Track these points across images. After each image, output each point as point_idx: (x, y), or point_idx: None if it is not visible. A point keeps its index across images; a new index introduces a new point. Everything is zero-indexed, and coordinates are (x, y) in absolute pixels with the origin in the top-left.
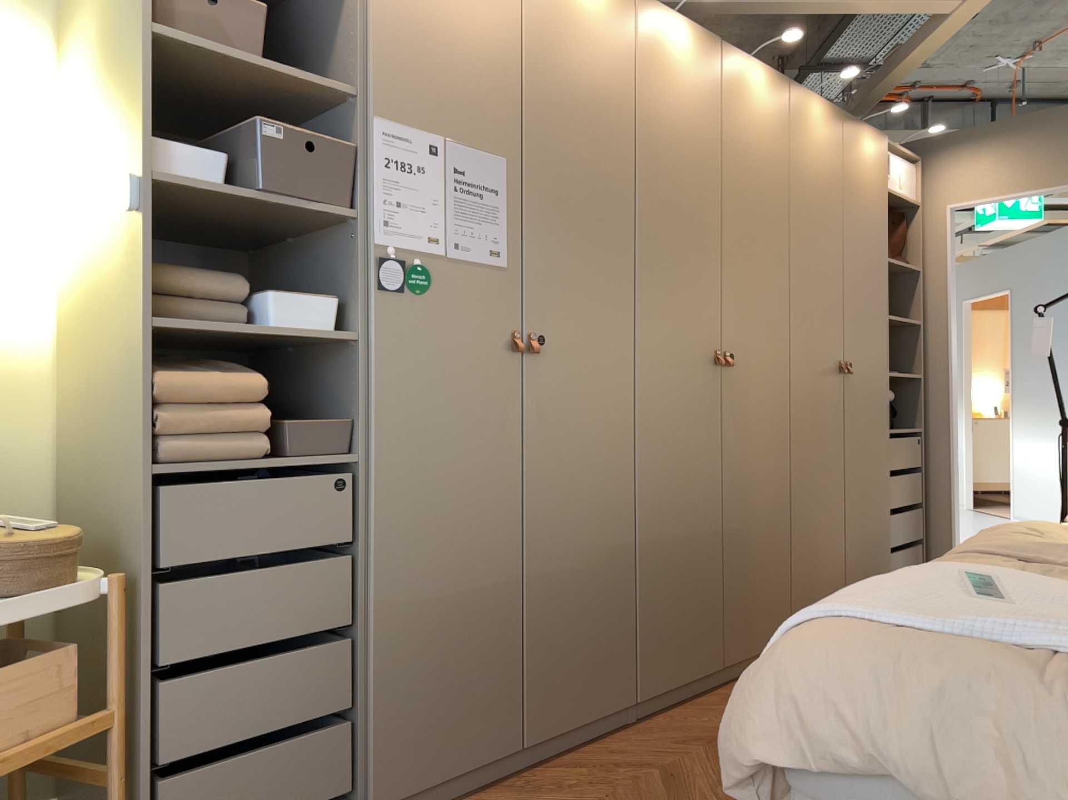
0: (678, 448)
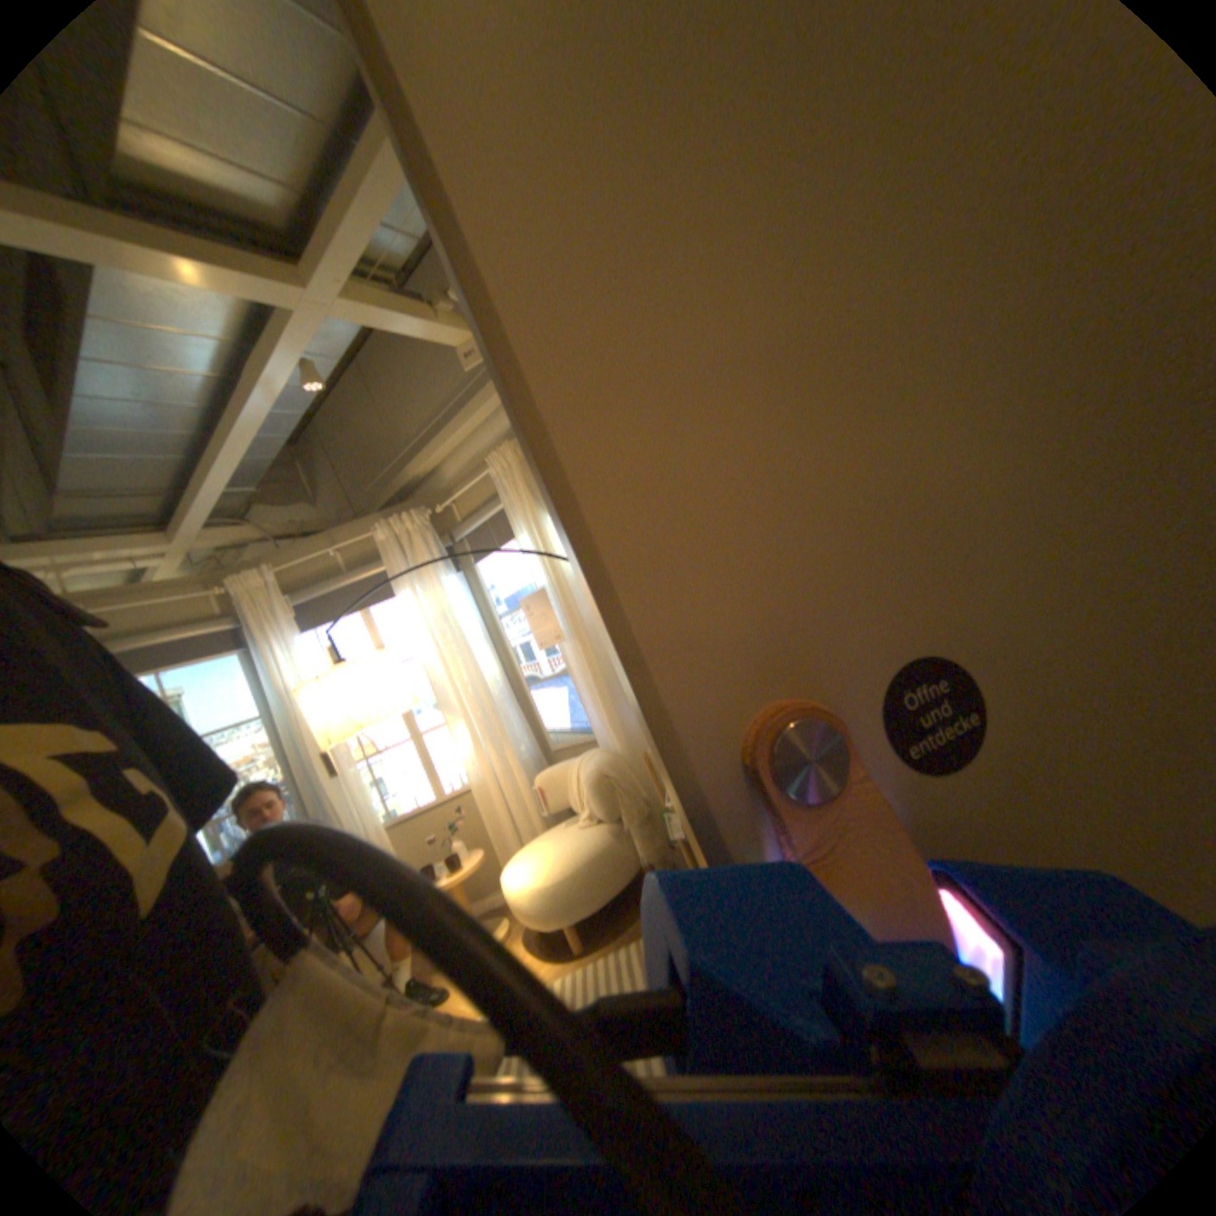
0: None
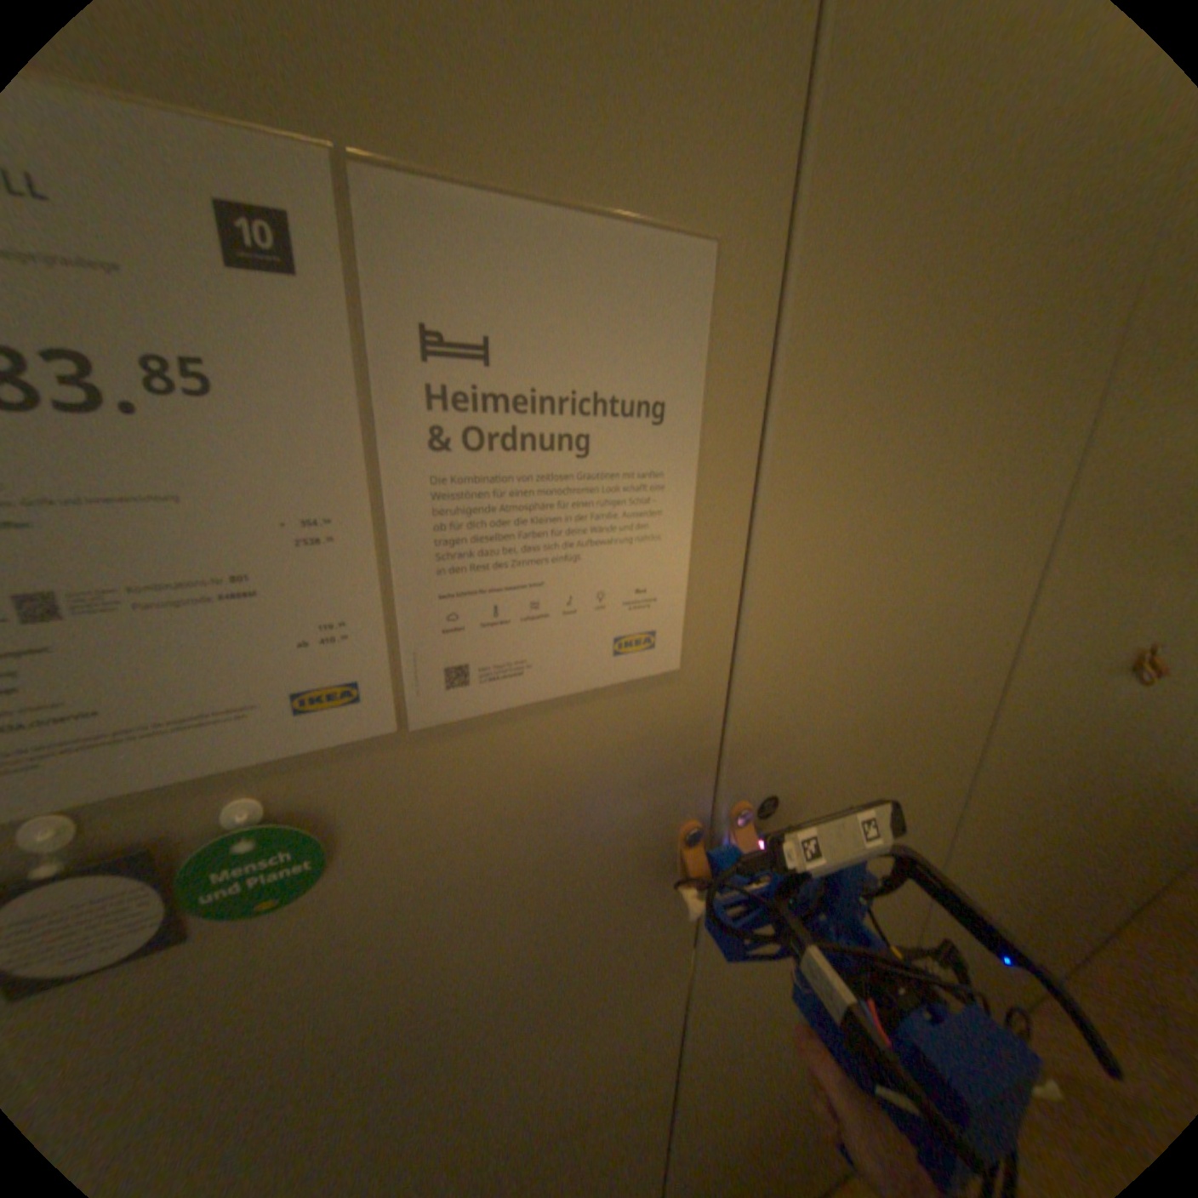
0: (1011, 849)
